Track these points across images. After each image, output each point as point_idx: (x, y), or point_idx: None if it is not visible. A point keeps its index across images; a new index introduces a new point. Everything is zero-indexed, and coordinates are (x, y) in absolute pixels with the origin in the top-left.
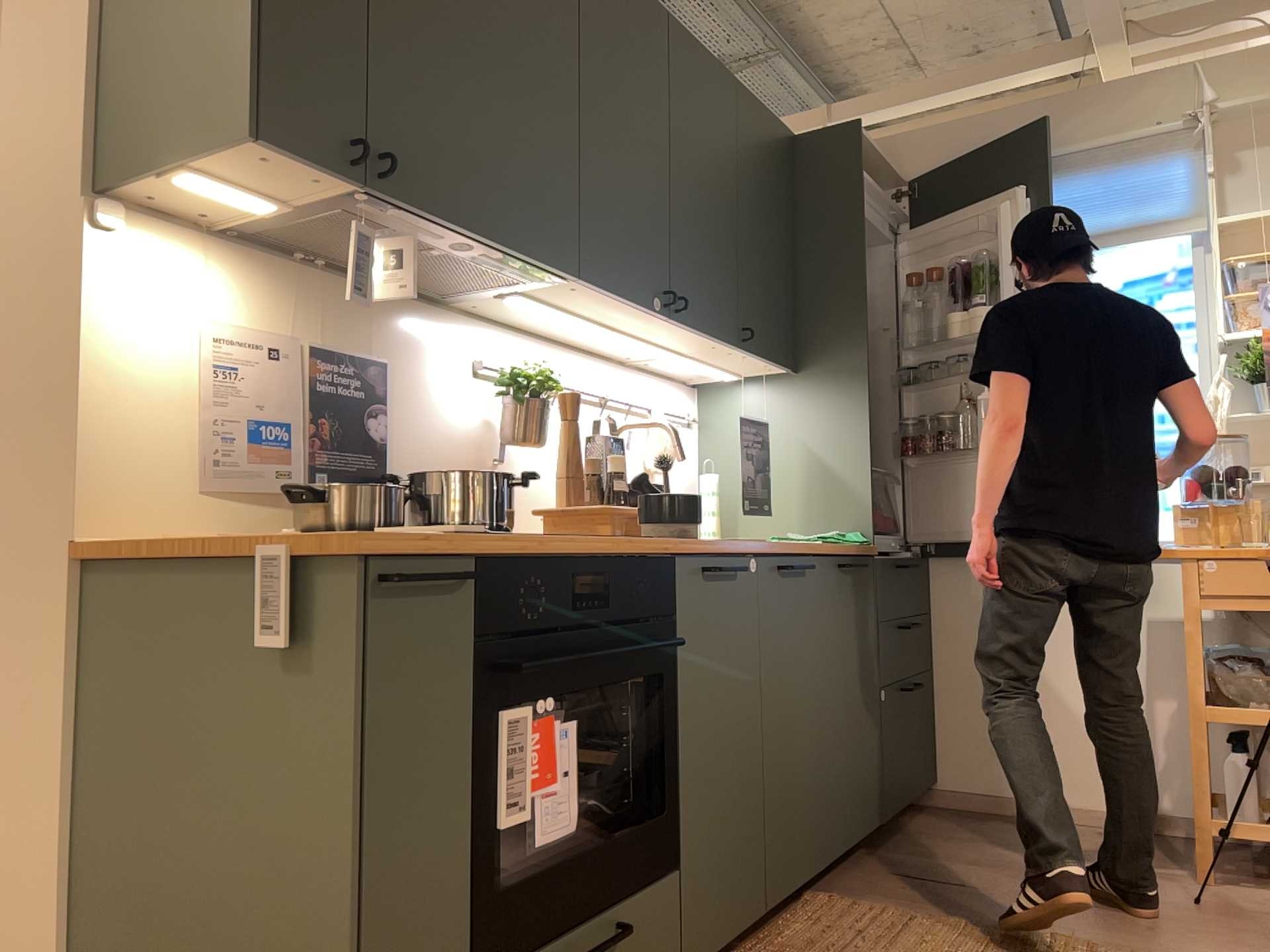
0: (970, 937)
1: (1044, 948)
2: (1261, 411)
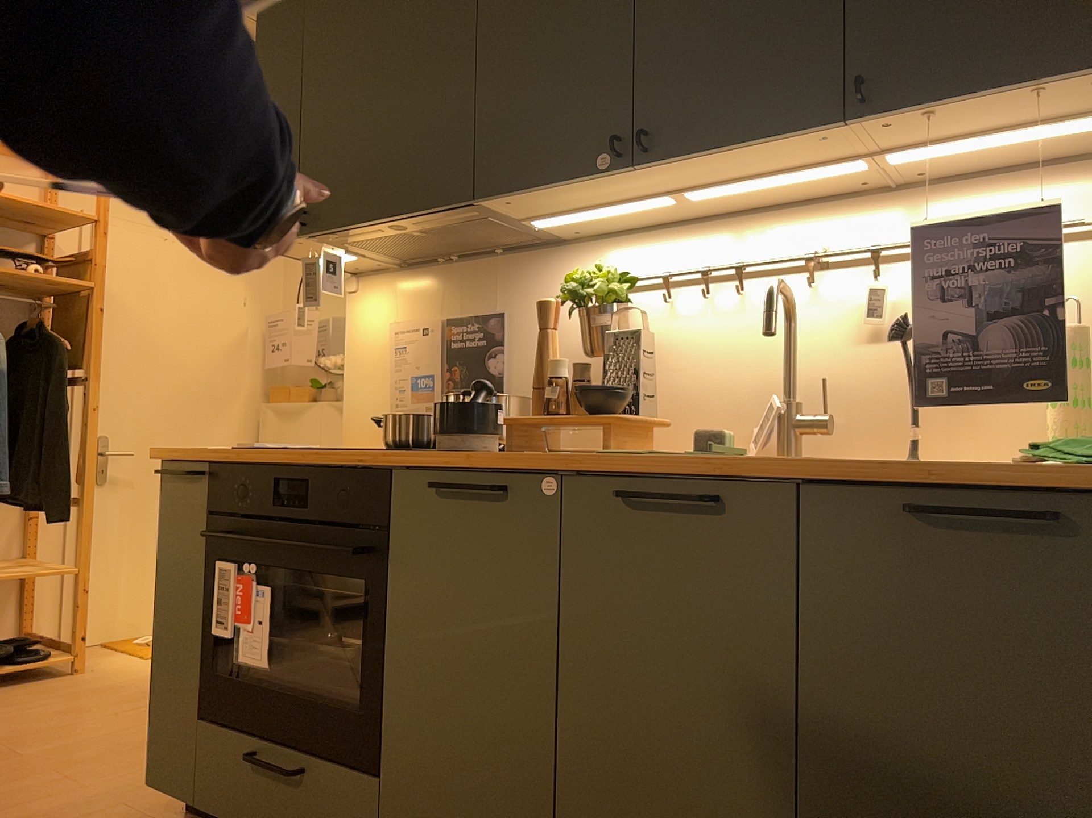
0: None
1: None
2: None
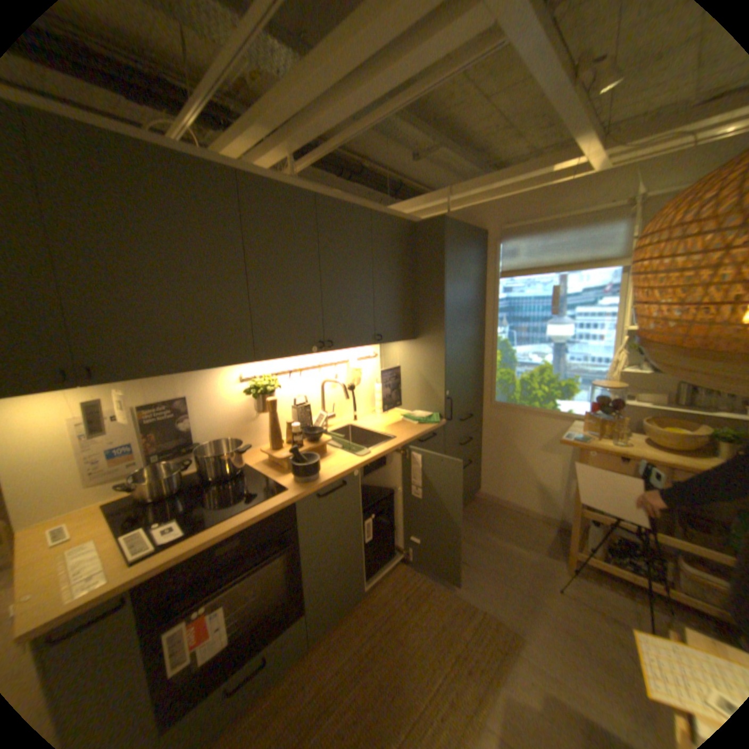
0: (449, 611)
1: (477, 626)
2: (643, 368)
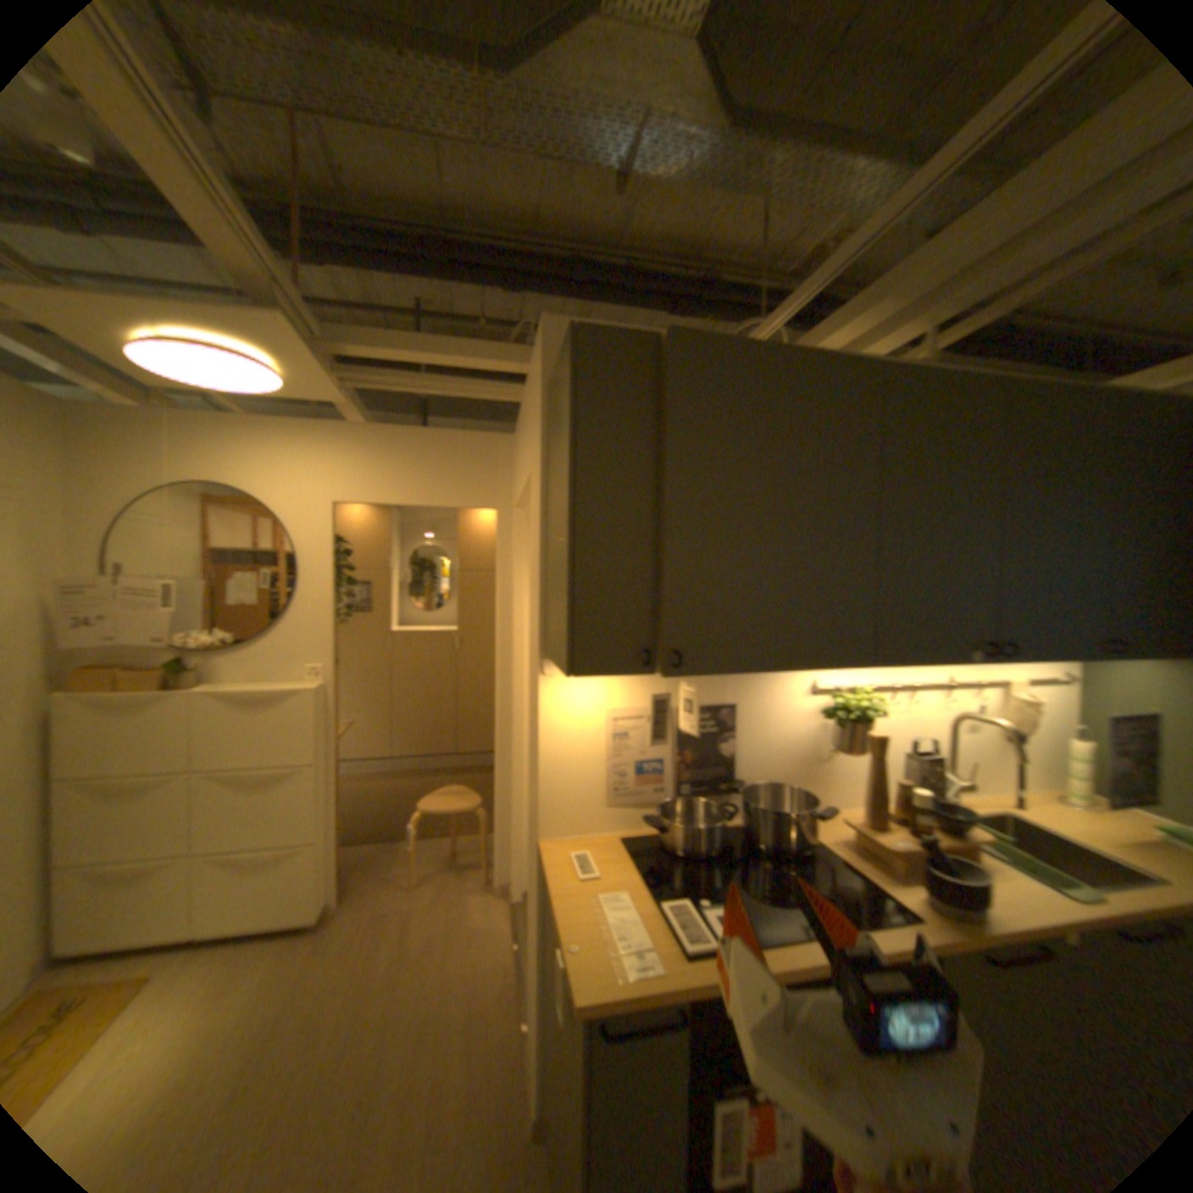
0: None
1: None
2: None
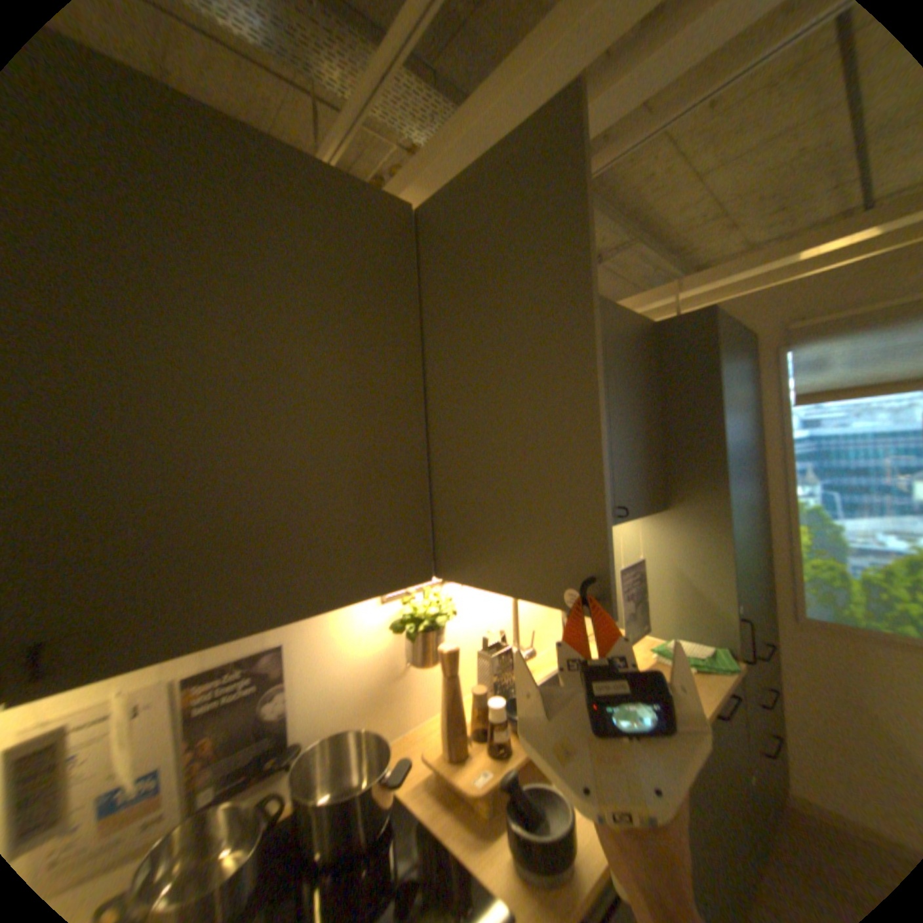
0: None
1: None
2: None
